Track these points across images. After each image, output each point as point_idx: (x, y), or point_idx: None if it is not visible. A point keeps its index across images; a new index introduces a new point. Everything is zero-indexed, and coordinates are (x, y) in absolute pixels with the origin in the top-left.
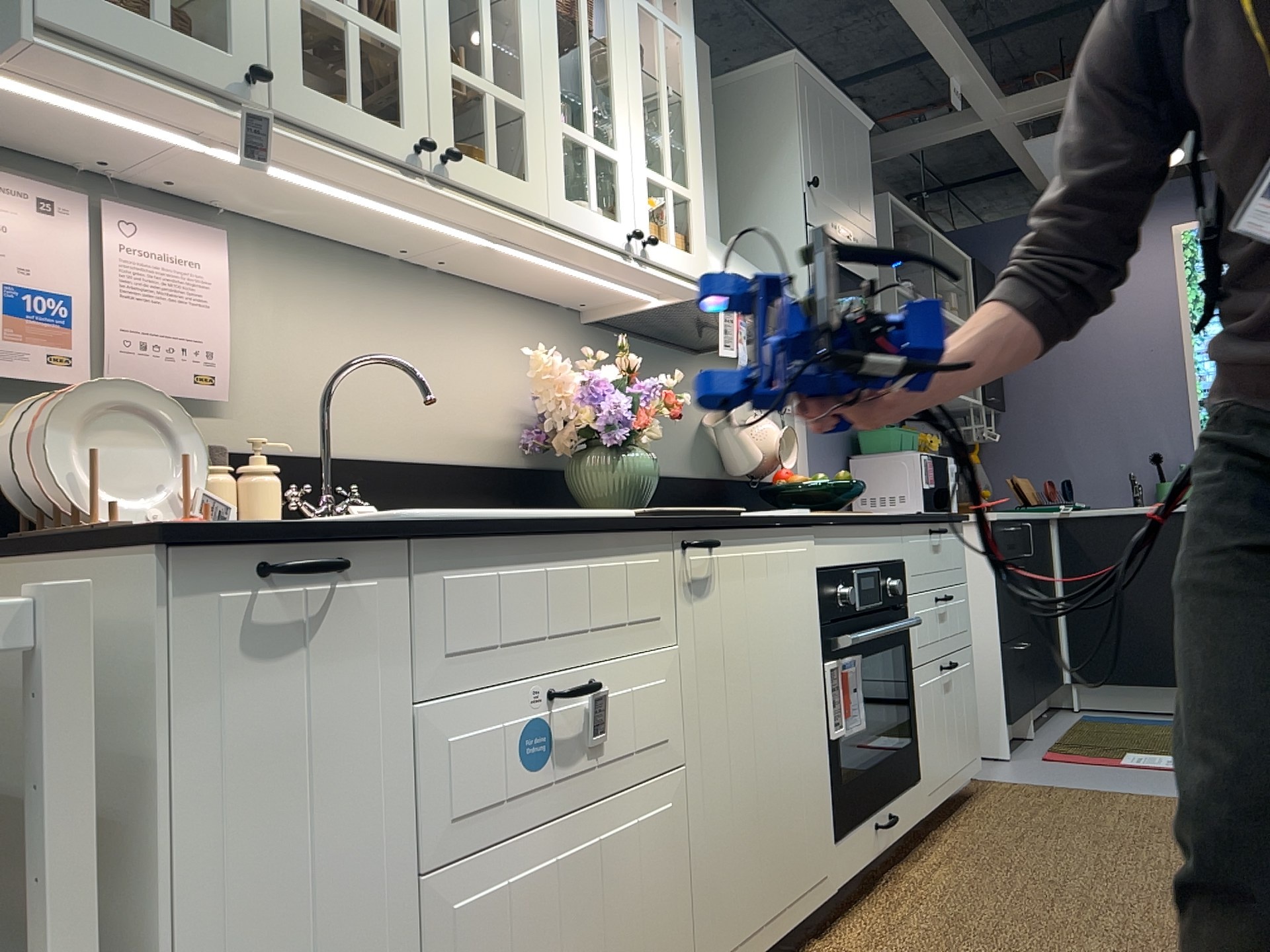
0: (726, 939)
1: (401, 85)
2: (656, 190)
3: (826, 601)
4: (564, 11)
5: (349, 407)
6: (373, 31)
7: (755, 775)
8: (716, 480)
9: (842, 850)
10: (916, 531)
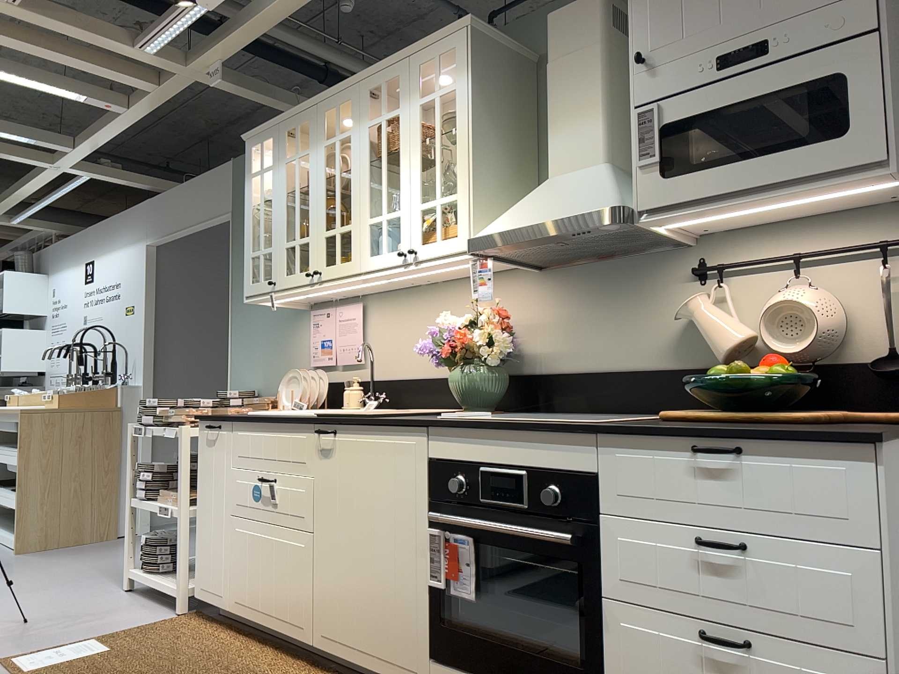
0: (329, 631)
1: (309, 254)
2: (431, 210)
3: (436, 484)
4: (383, 152)
5: (403, 357)
6: (301, 242)
7: (354, 564)
8: (707, 369)
9: (438, 671)
10: (637, 444)
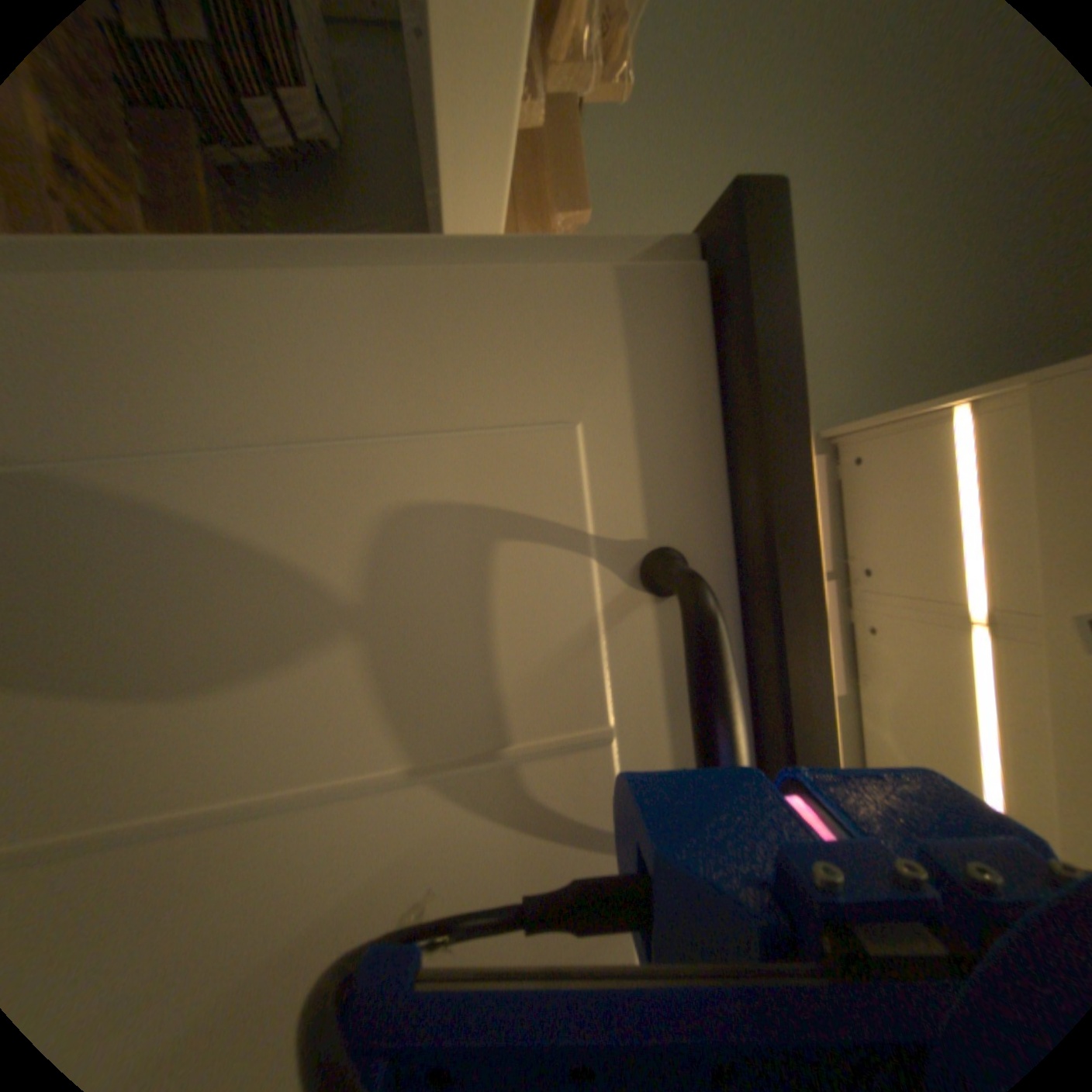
0: None
1: None
2: None
3: None
4: None
5: None
6: None
7: None
8: None
9: None
10: None
